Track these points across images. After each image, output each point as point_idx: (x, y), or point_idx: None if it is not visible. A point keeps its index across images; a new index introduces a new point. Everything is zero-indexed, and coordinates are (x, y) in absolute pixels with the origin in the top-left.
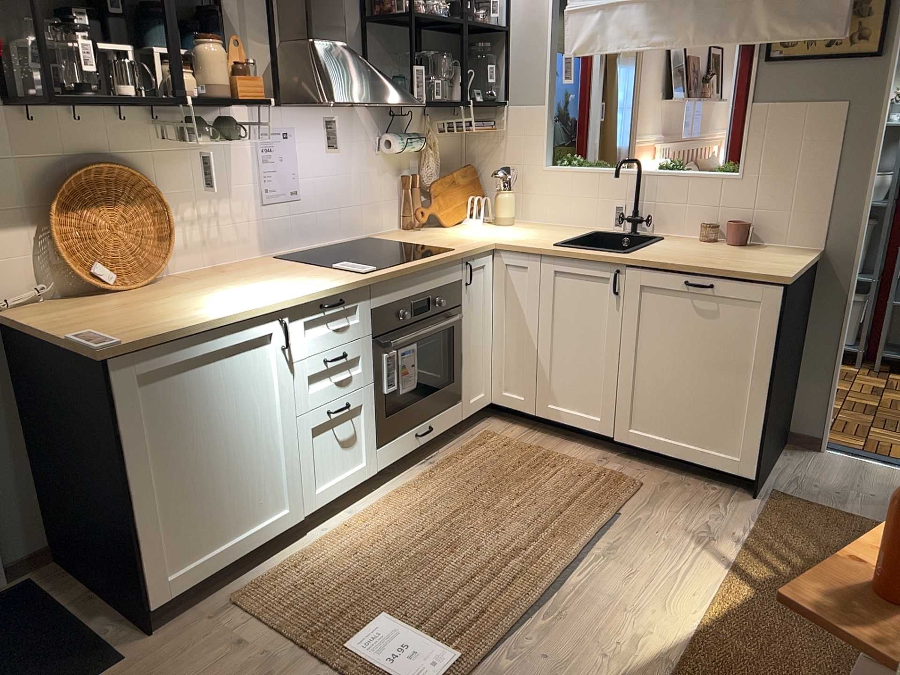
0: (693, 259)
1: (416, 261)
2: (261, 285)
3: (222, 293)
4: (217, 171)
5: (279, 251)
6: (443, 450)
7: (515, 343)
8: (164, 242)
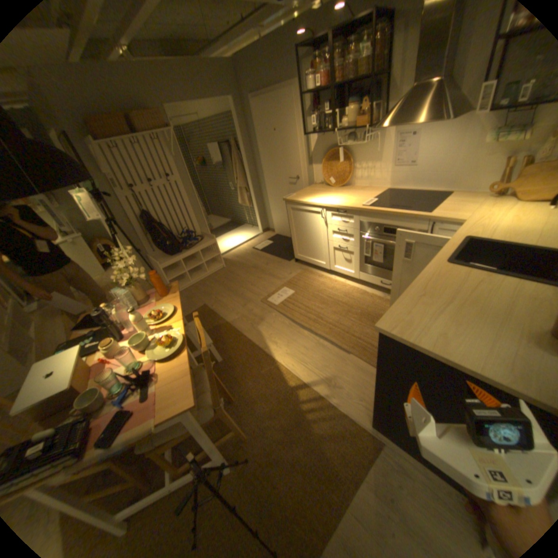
0: (438, 290)
1: (392, 209)
2: (343, 197)
3: (331, 195)
4: (376, 150)
5: (399, 186)
6: None
7: None
8: (350, 174)
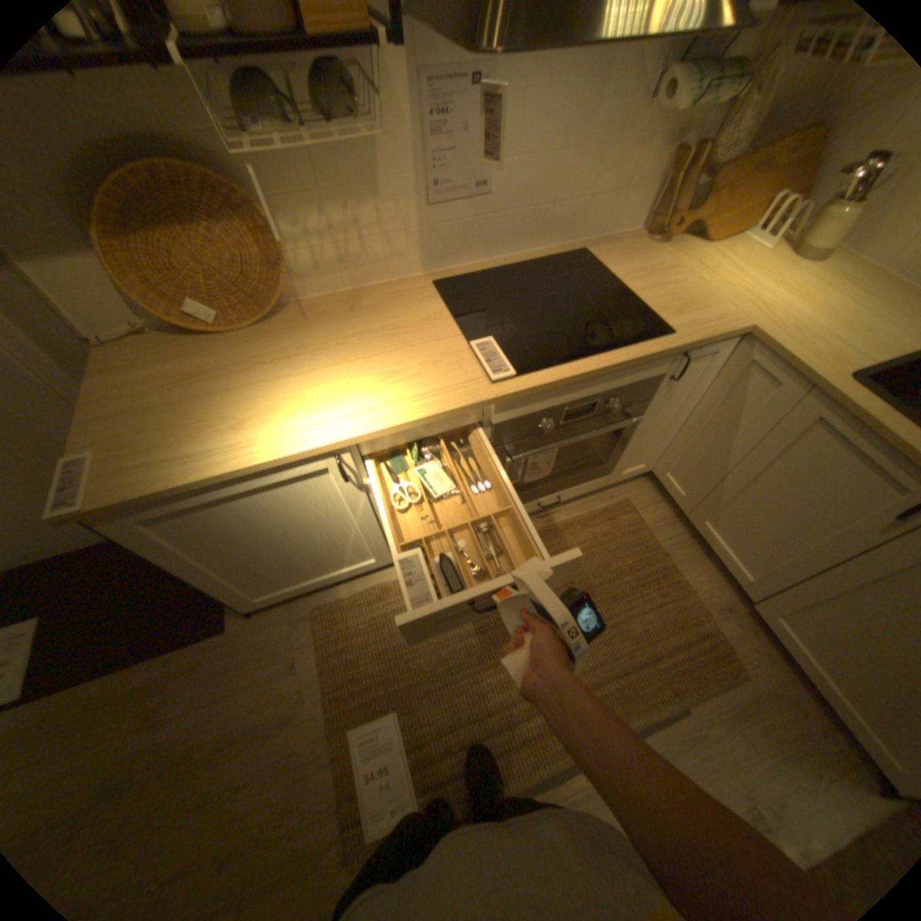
0: None
1: (591, 359)
2: (357, 368)
3: (299, 380)
4: (350, 151)
5: (450, 264)
6: (570, 504)
7: (704, 444)
8: (274, 265)
